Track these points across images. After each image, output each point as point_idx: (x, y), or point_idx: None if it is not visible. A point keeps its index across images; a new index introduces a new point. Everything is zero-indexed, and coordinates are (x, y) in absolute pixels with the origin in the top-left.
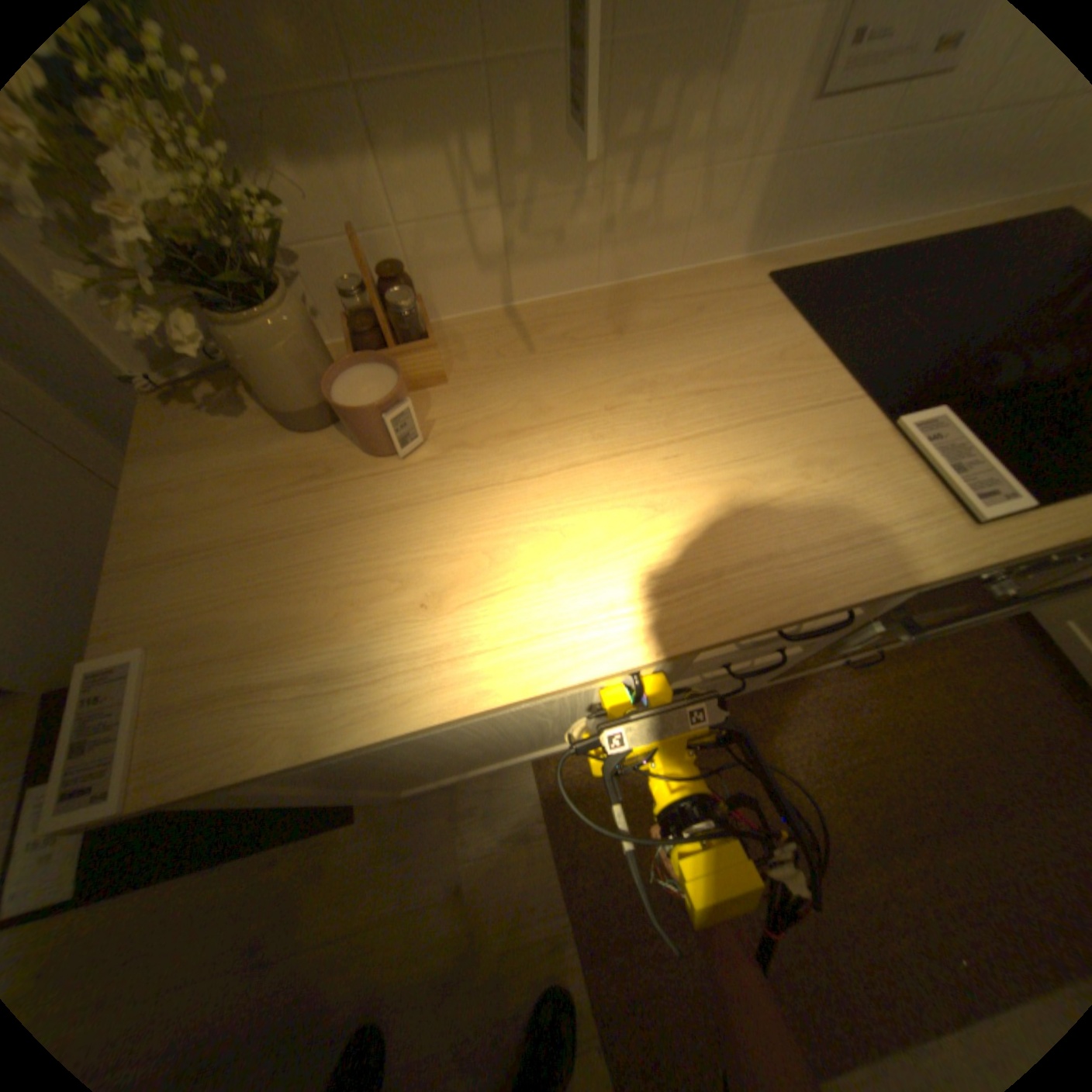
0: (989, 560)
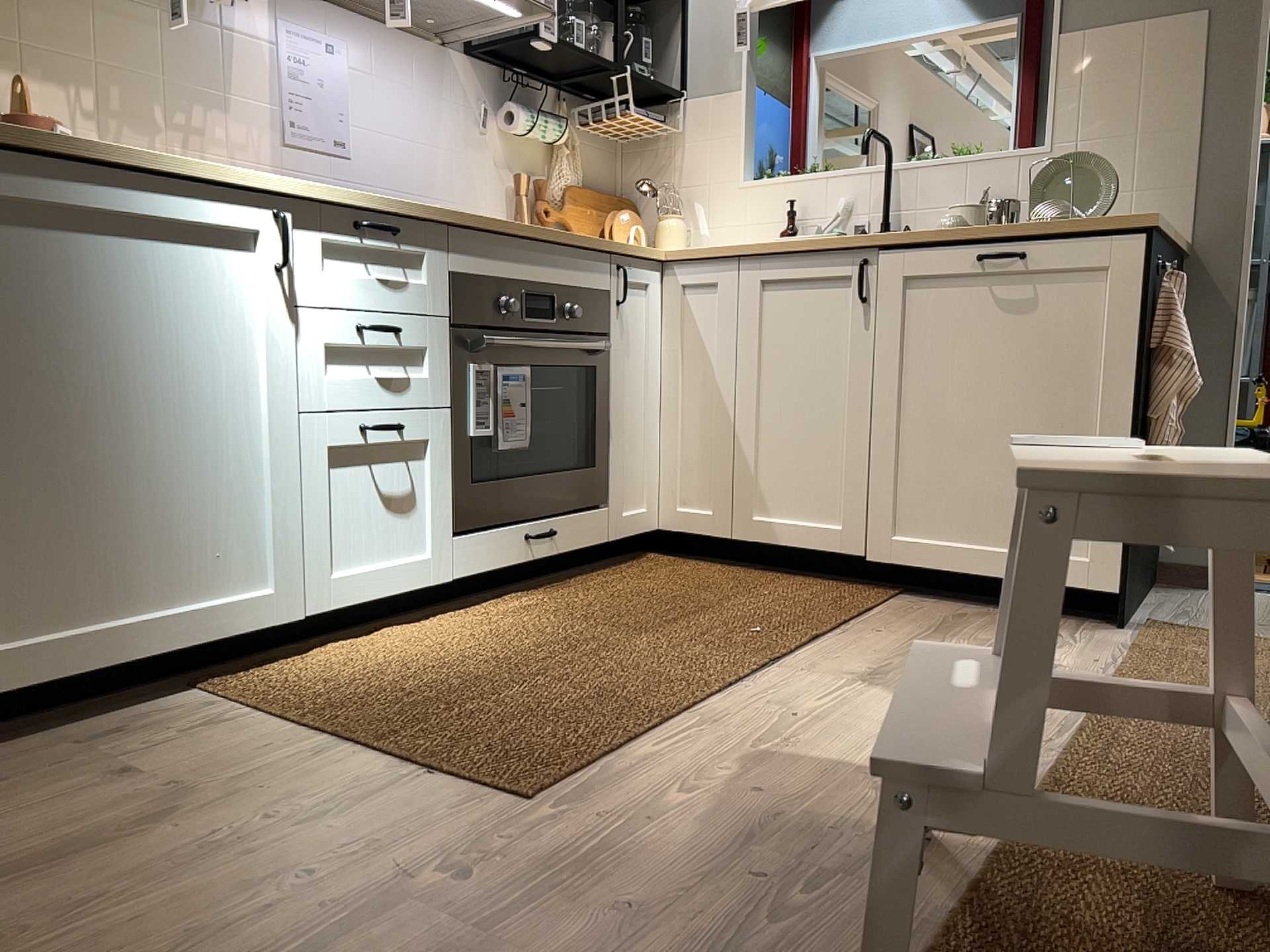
0: (456, 224)
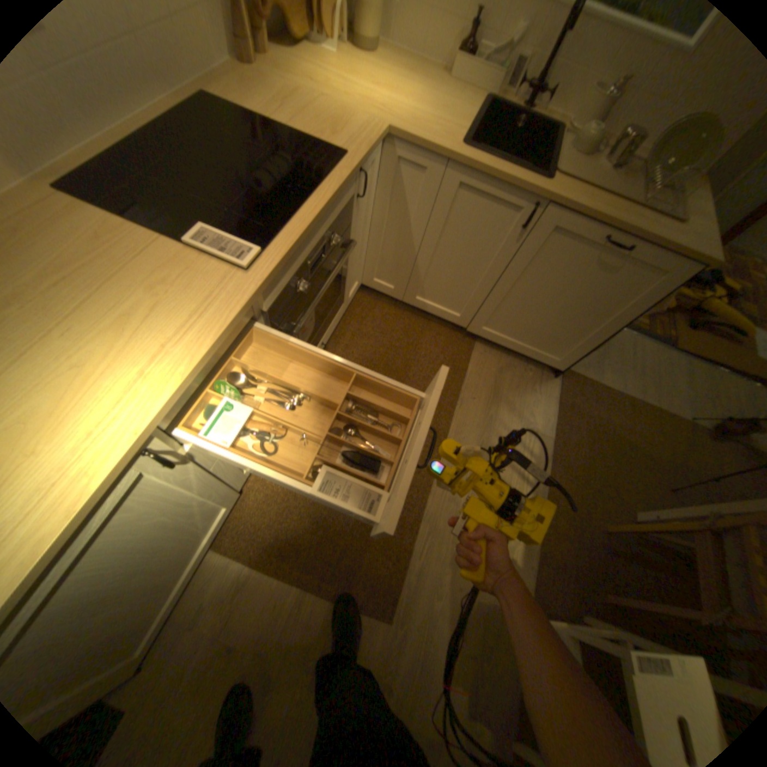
0: (261, 283)
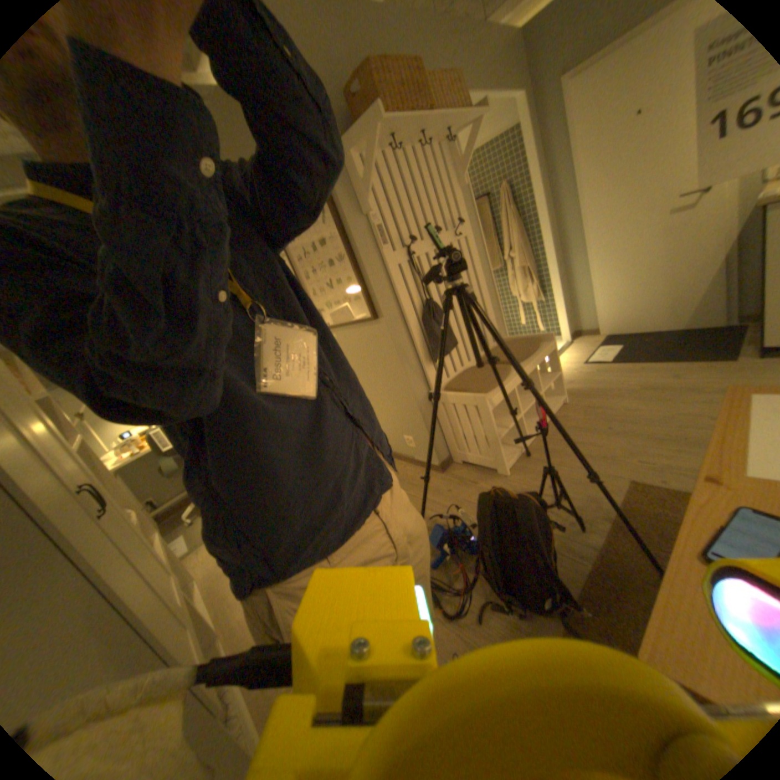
0: None
